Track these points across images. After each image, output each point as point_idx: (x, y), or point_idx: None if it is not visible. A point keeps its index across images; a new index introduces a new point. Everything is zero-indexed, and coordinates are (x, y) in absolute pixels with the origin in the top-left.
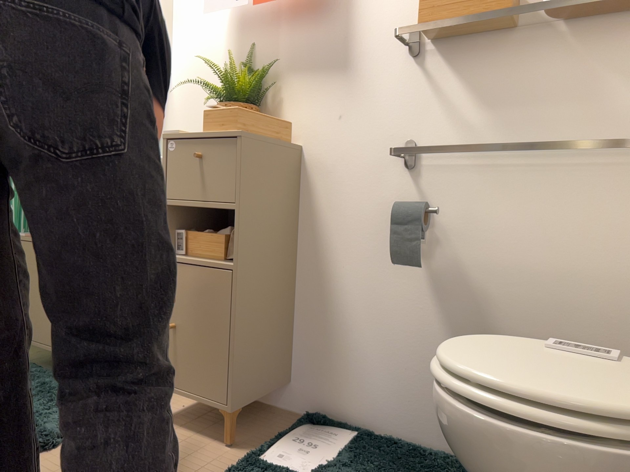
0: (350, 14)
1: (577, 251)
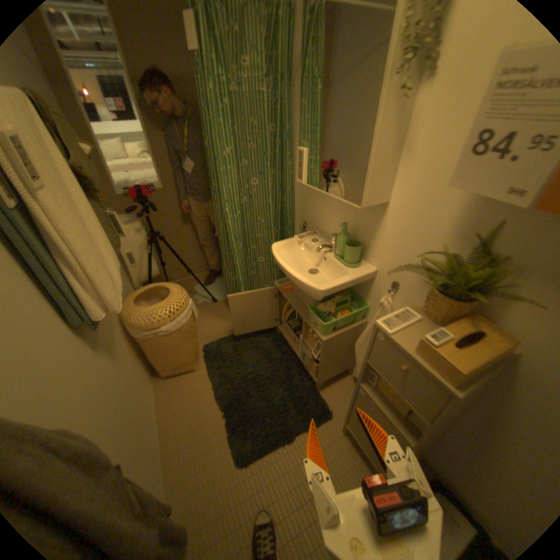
0: None
1: None
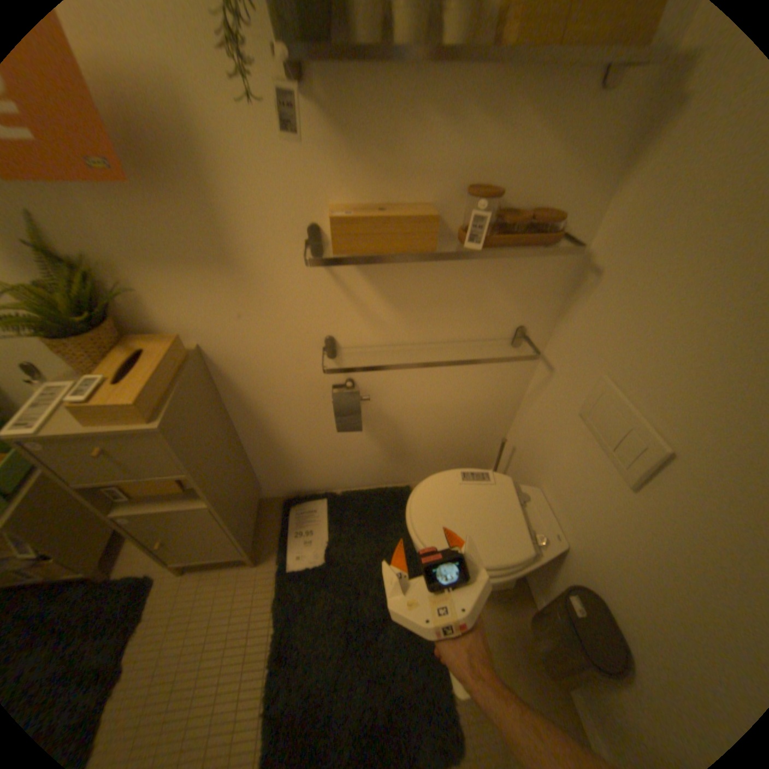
0: (207, 186)
1: (456, 392)
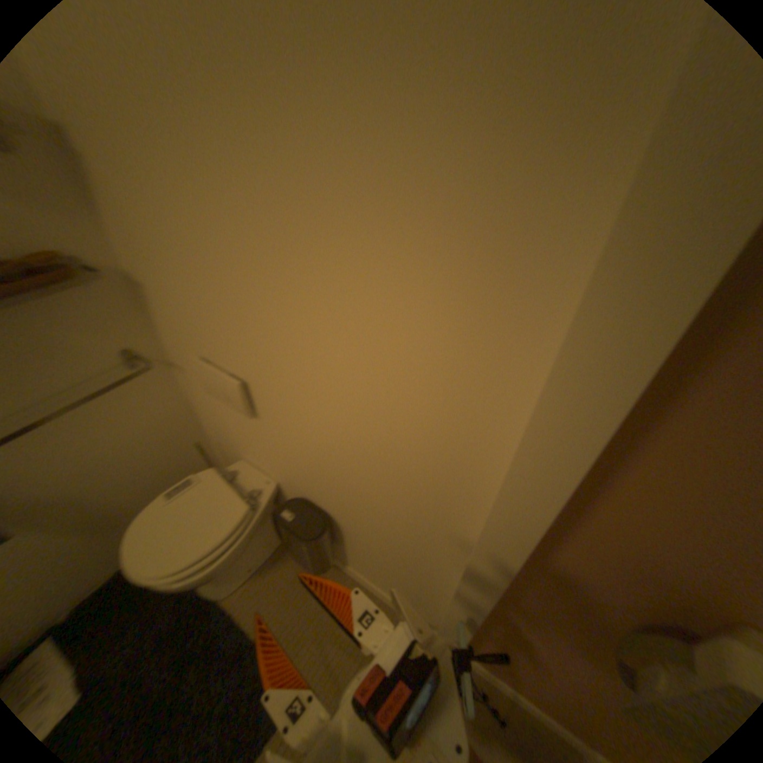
0: None
1: (108, 436)
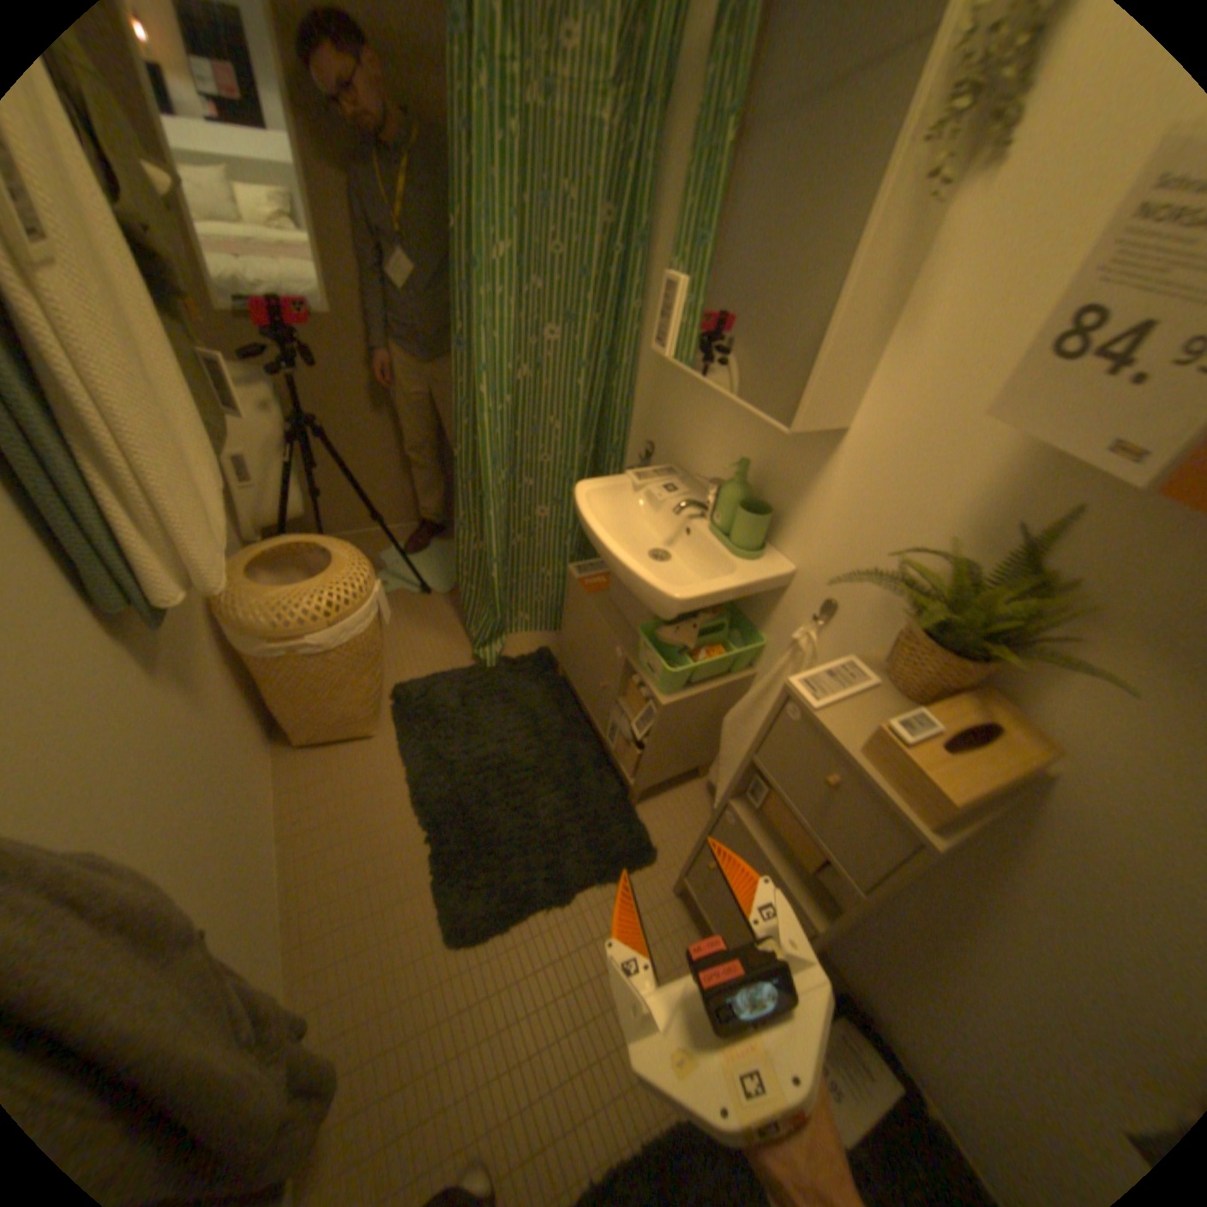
0: None
1: None
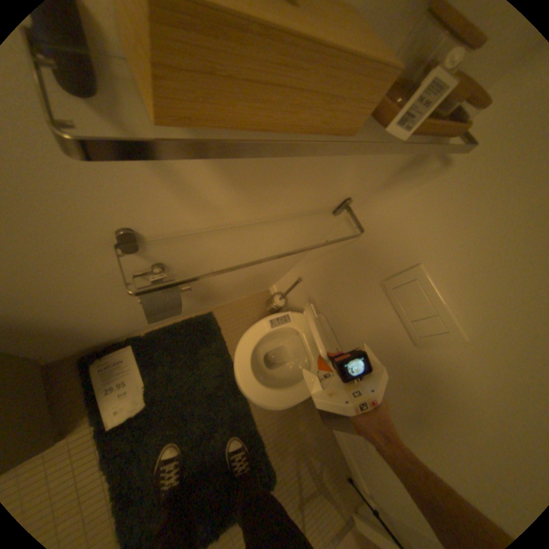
0: None
1: (270, 250)
